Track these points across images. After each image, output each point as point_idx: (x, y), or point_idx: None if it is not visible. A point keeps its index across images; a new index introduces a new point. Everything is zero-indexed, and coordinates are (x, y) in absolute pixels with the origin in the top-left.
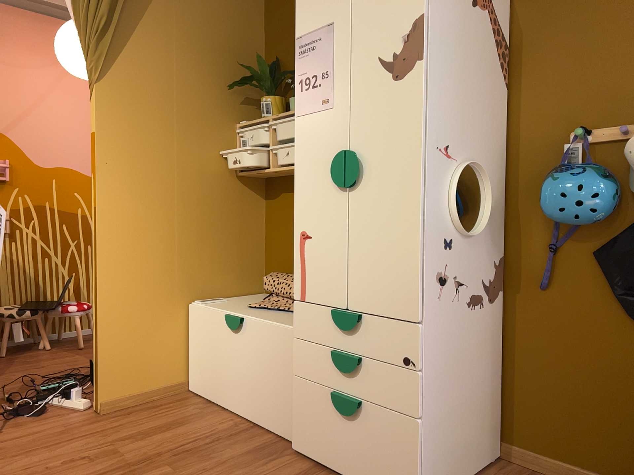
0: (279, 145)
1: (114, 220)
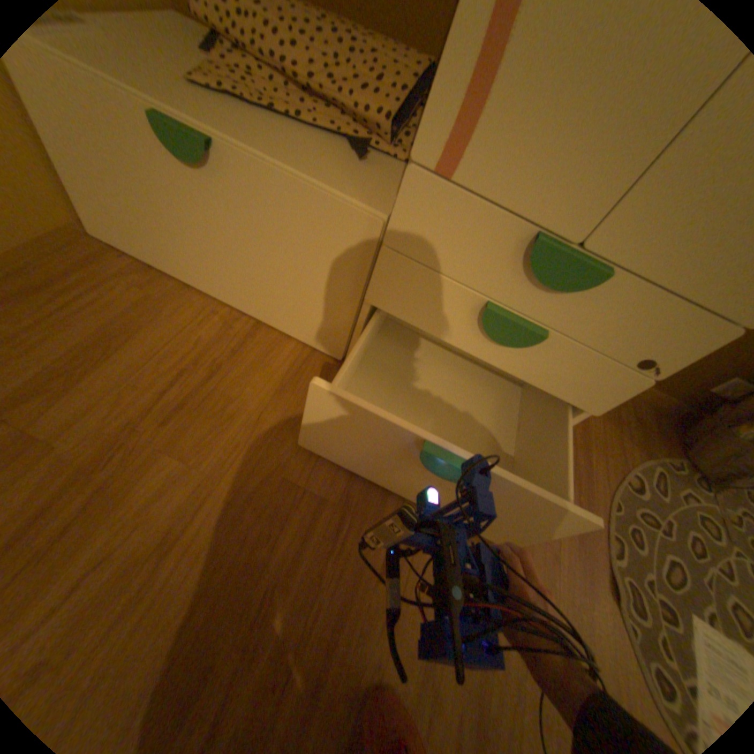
0: None
1: None
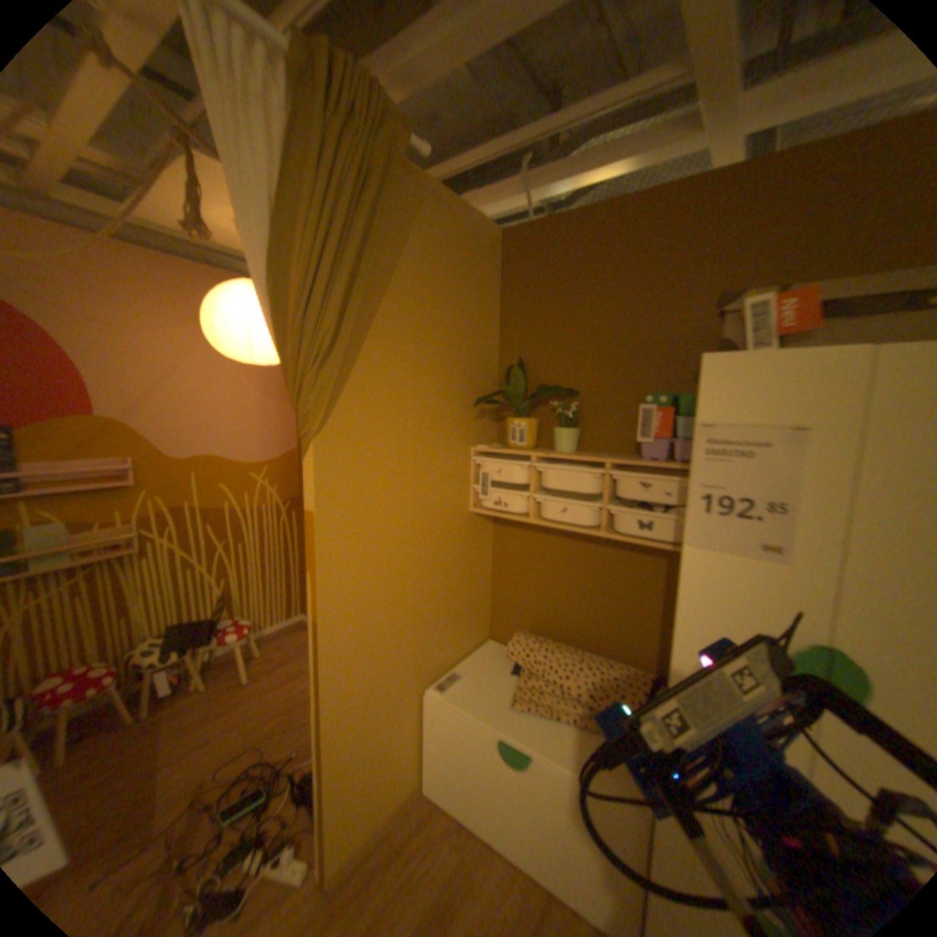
0: (553, 498)
1: (343, 632)
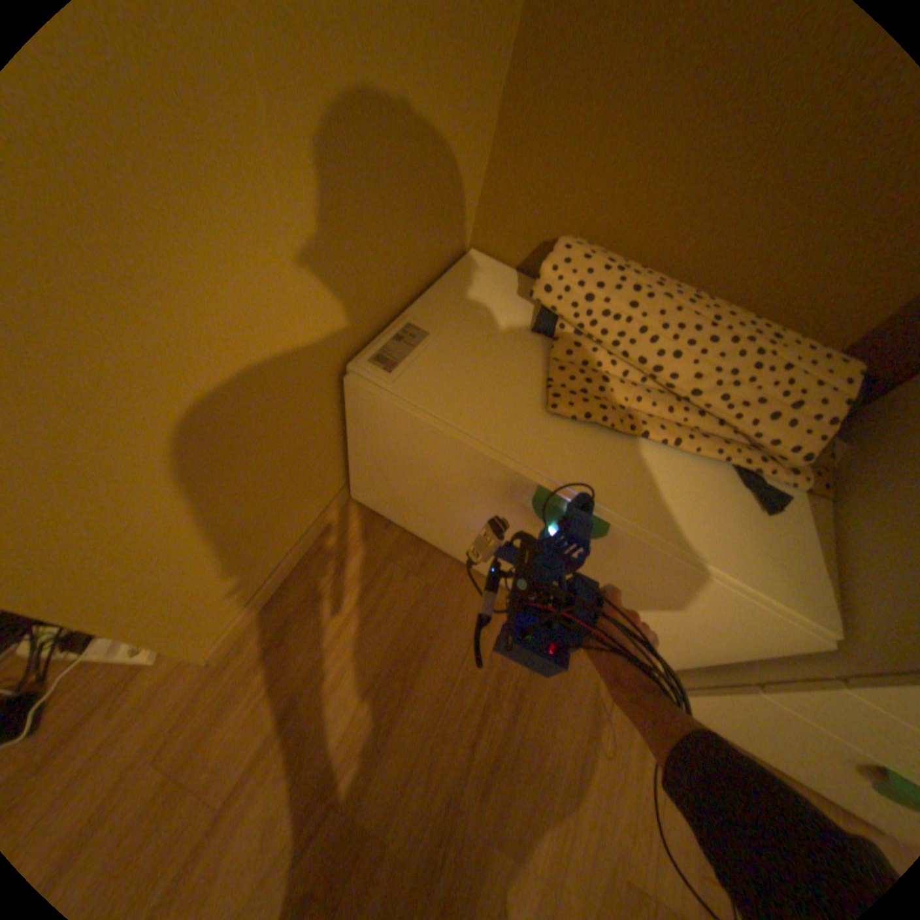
0: None
1: None
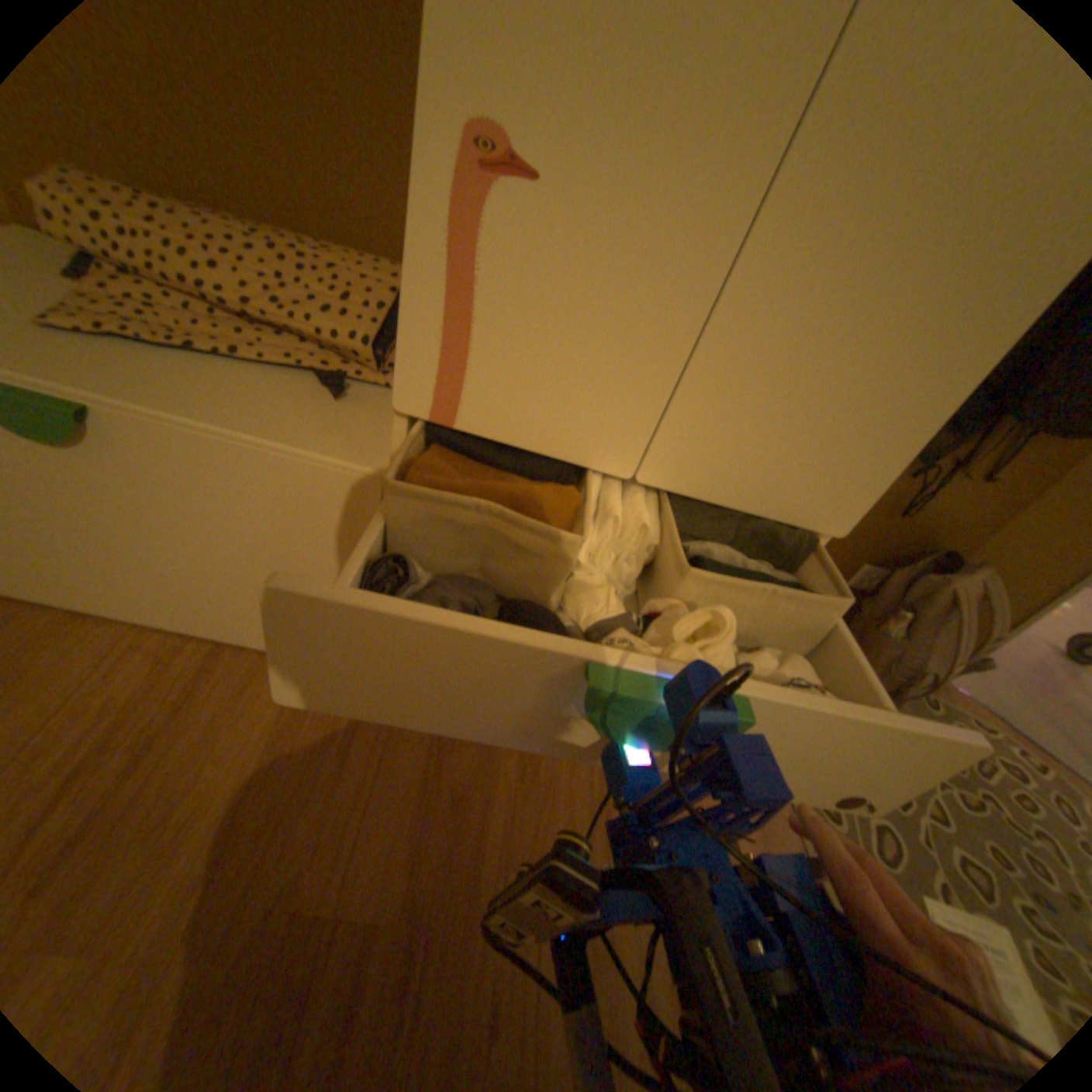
0: None
1: None
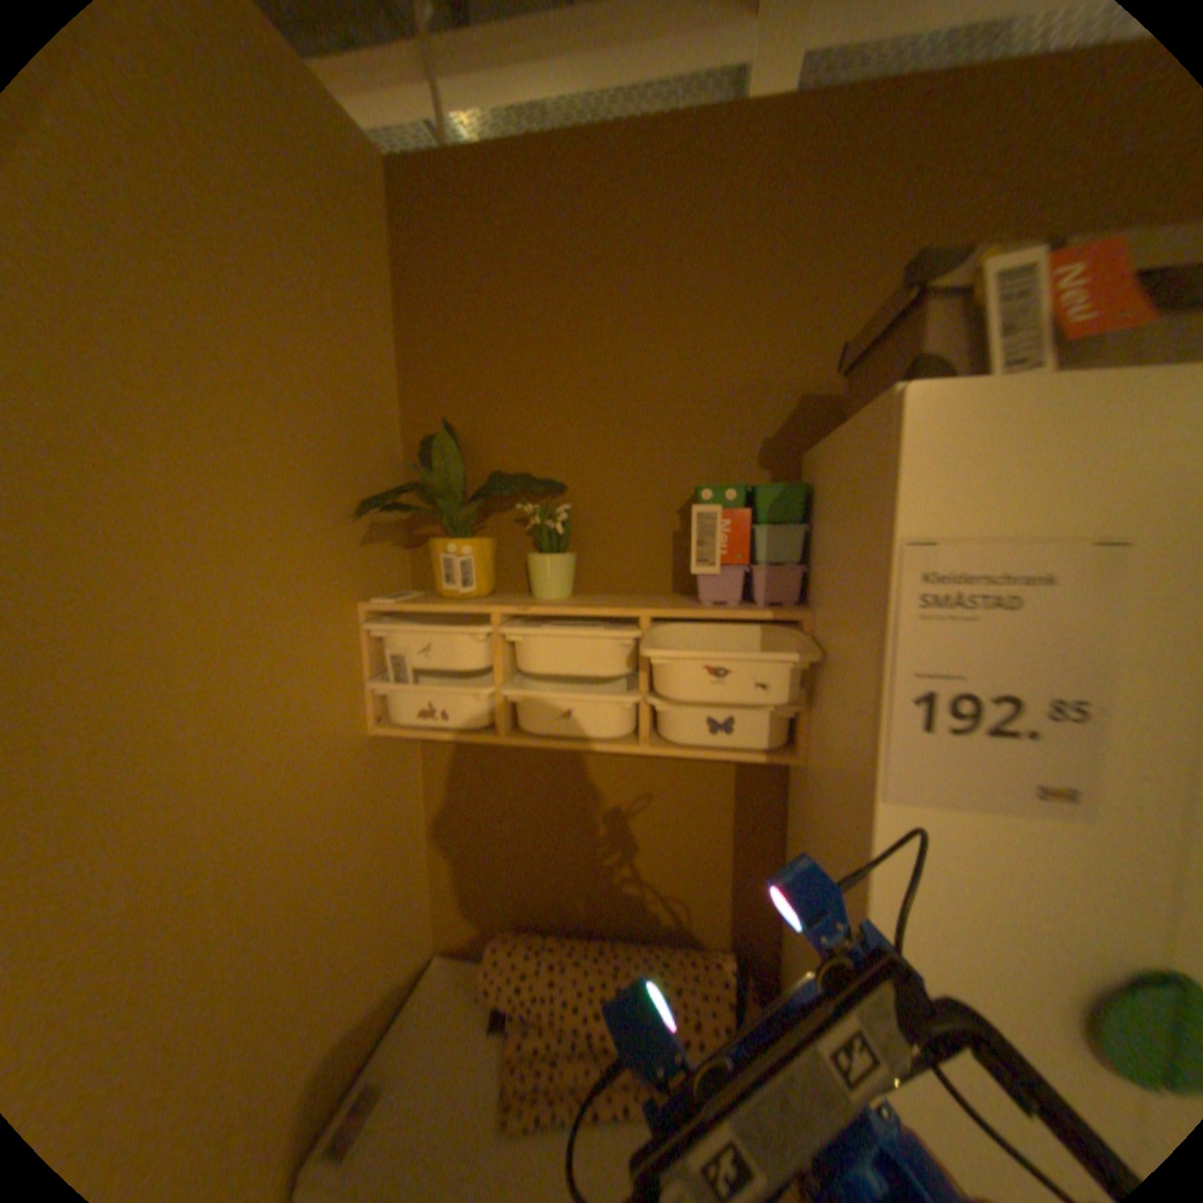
0: (545, 692)
1: None
